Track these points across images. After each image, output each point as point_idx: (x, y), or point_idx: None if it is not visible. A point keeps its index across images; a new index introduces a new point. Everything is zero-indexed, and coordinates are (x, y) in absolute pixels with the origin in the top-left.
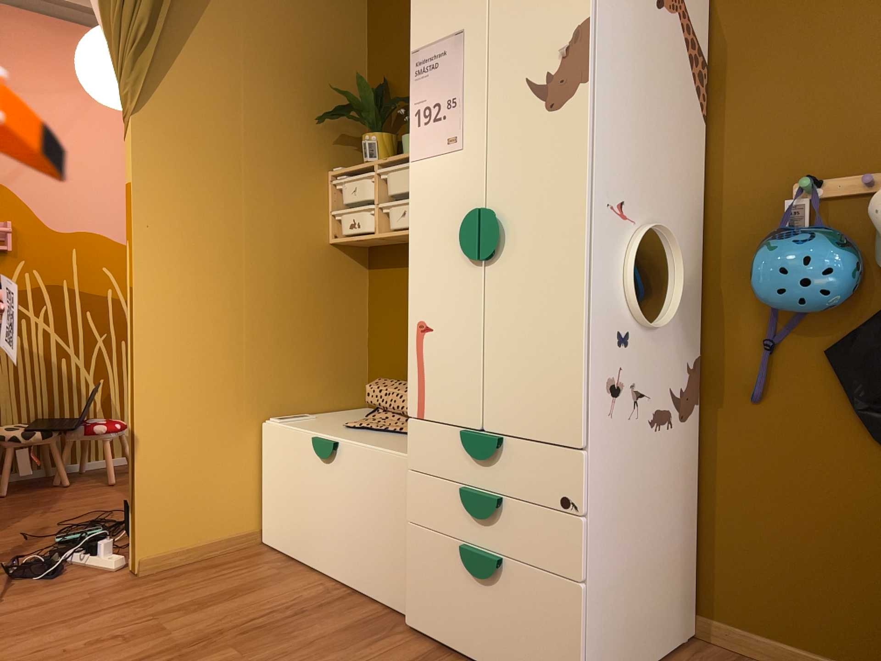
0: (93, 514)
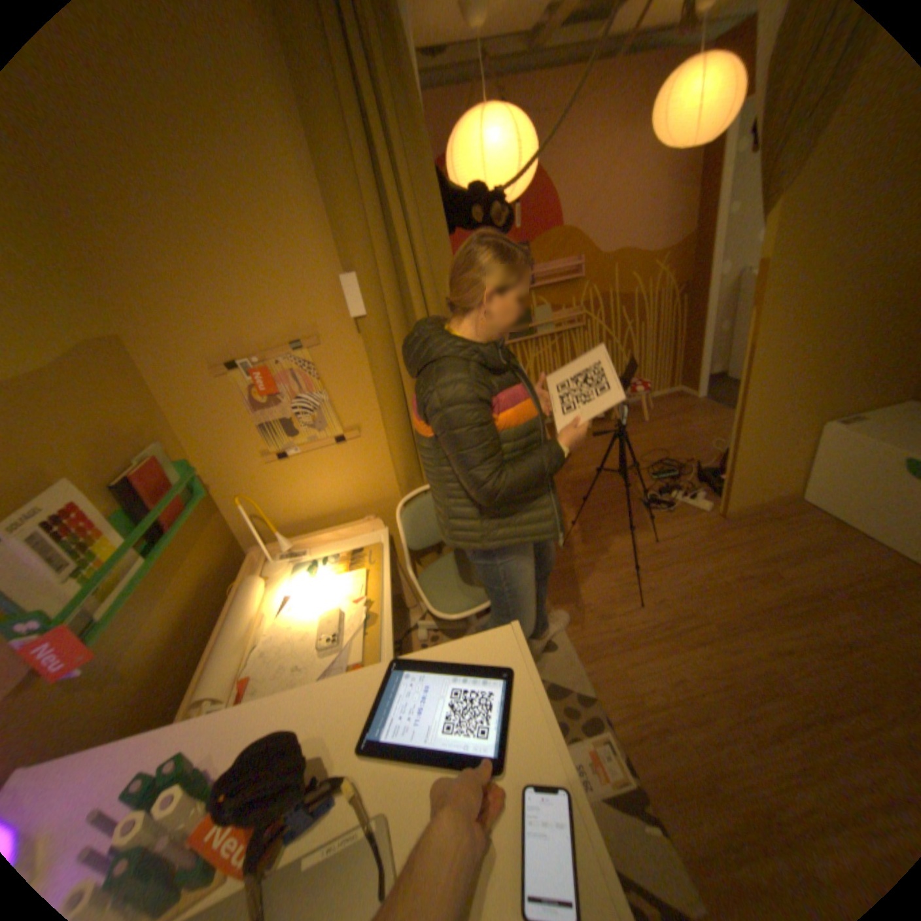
0: (655, 452)
